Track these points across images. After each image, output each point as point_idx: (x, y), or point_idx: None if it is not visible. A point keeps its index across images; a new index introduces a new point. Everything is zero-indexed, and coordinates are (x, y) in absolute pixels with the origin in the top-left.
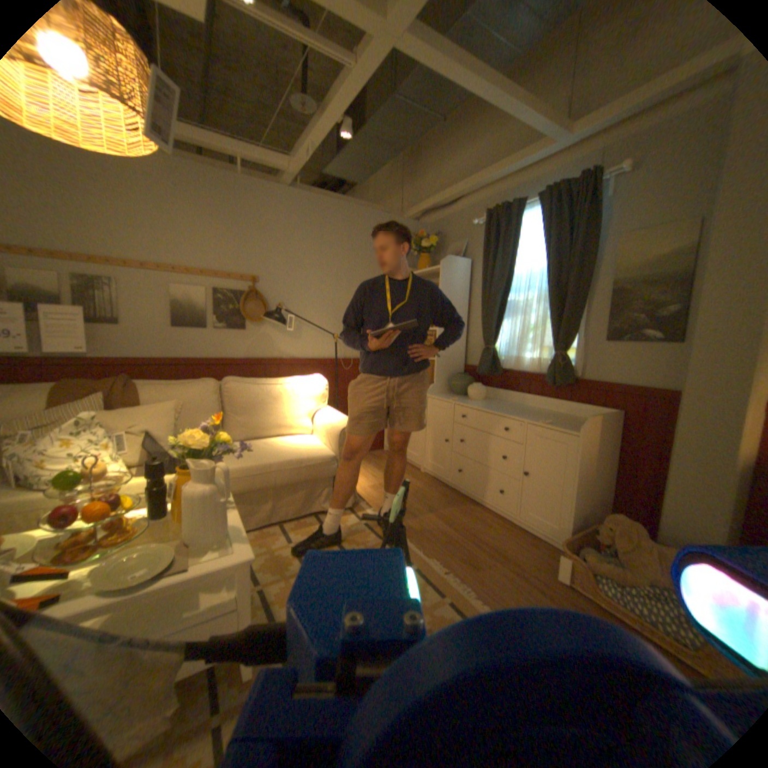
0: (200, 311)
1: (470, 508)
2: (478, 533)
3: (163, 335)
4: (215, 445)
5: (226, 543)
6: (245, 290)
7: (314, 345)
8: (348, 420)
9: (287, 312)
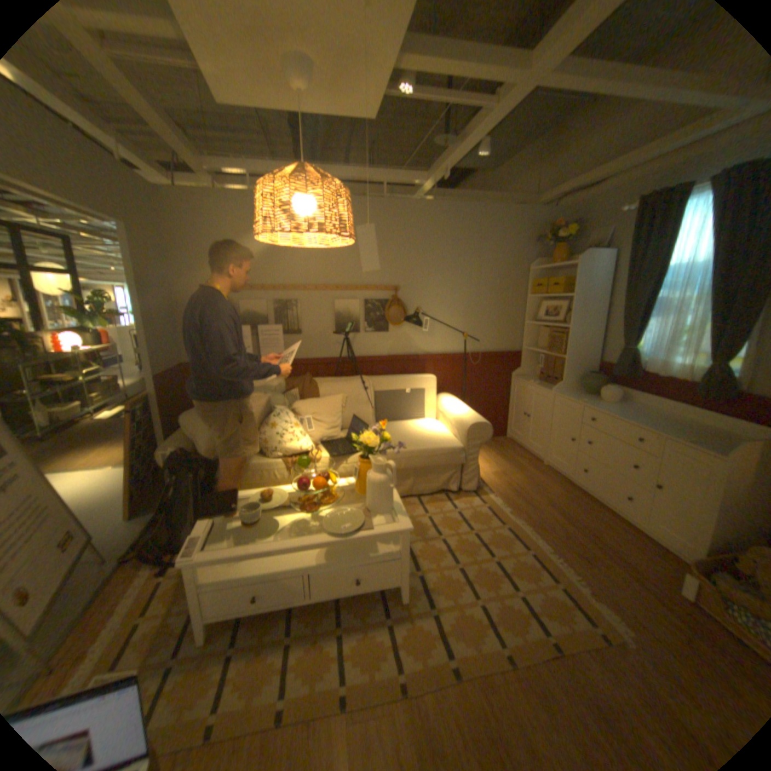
0: (355, 319)
1: (593, 508)
2: (599, 534)
3: (330, 340)
4: (380, 441)
5: (392, 513)
6: (389, 298)
7: (445, 342)
8: (476, 417)
9: (423, 314)
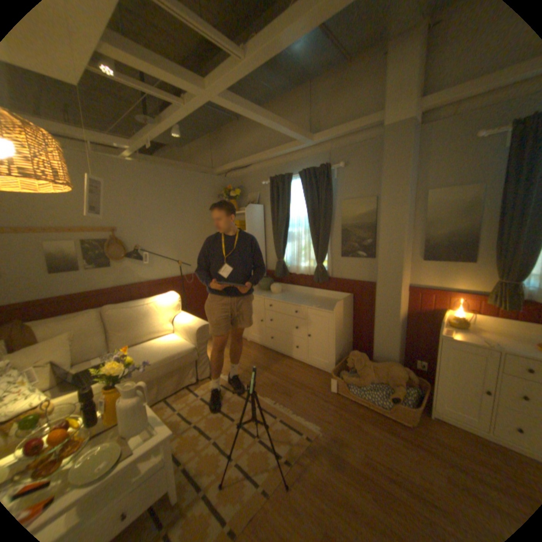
0: (71, 259)
1: (280, 360)
2: (287, 374)
3: (42, 282)
4: (123, 368)
5: (148, 429)
6: (106, 238)
7: (163, 270)
8: (199, 322)
9: (141, 250)
